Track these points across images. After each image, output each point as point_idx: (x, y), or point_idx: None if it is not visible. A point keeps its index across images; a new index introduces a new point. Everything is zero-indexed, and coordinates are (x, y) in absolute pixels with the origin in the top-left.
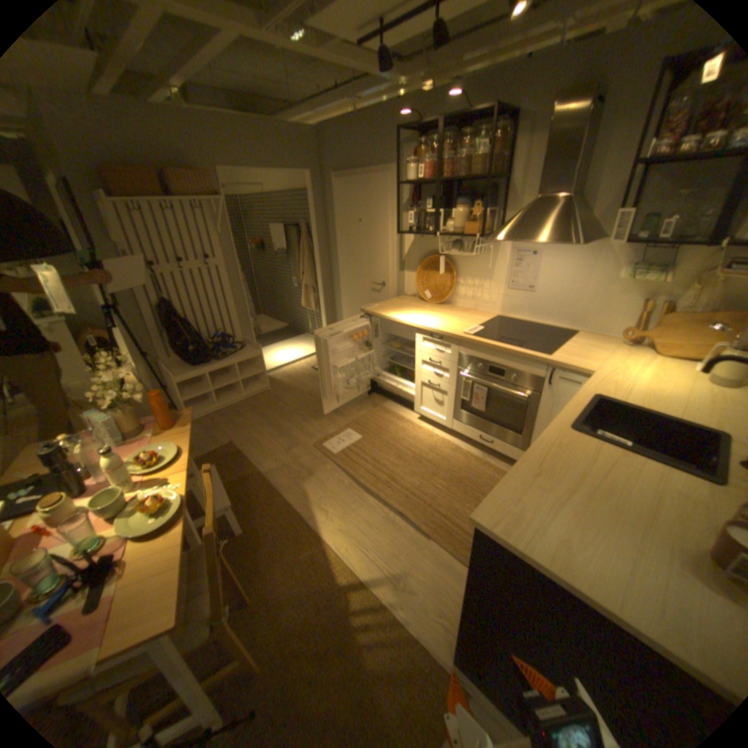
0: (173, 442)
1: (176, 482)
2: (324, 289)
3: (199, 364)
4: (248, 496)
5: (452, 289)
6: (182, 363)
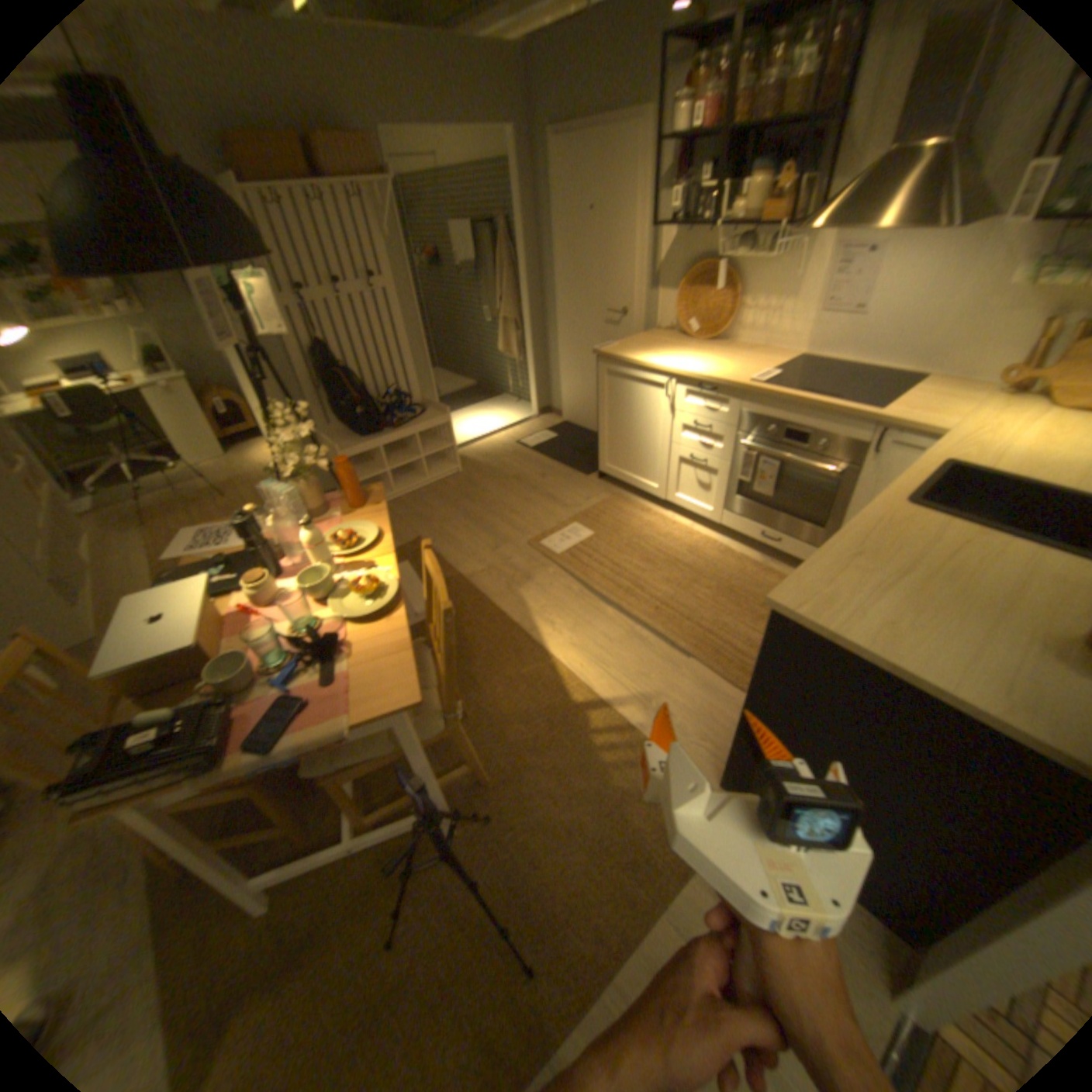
0: (368, 522)
1: (384, 564)
2: (530, 325)
3: (367, 434)
4: None
5: (732, 315)
6: (344, 433)
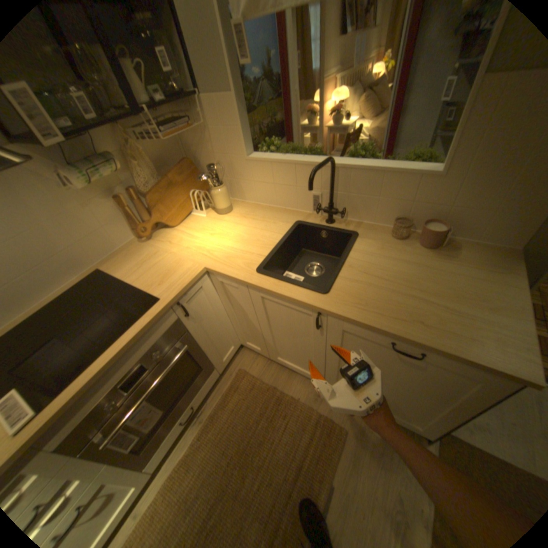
0: None
1: None
2: None
3: None
4: None
5: None
6: None
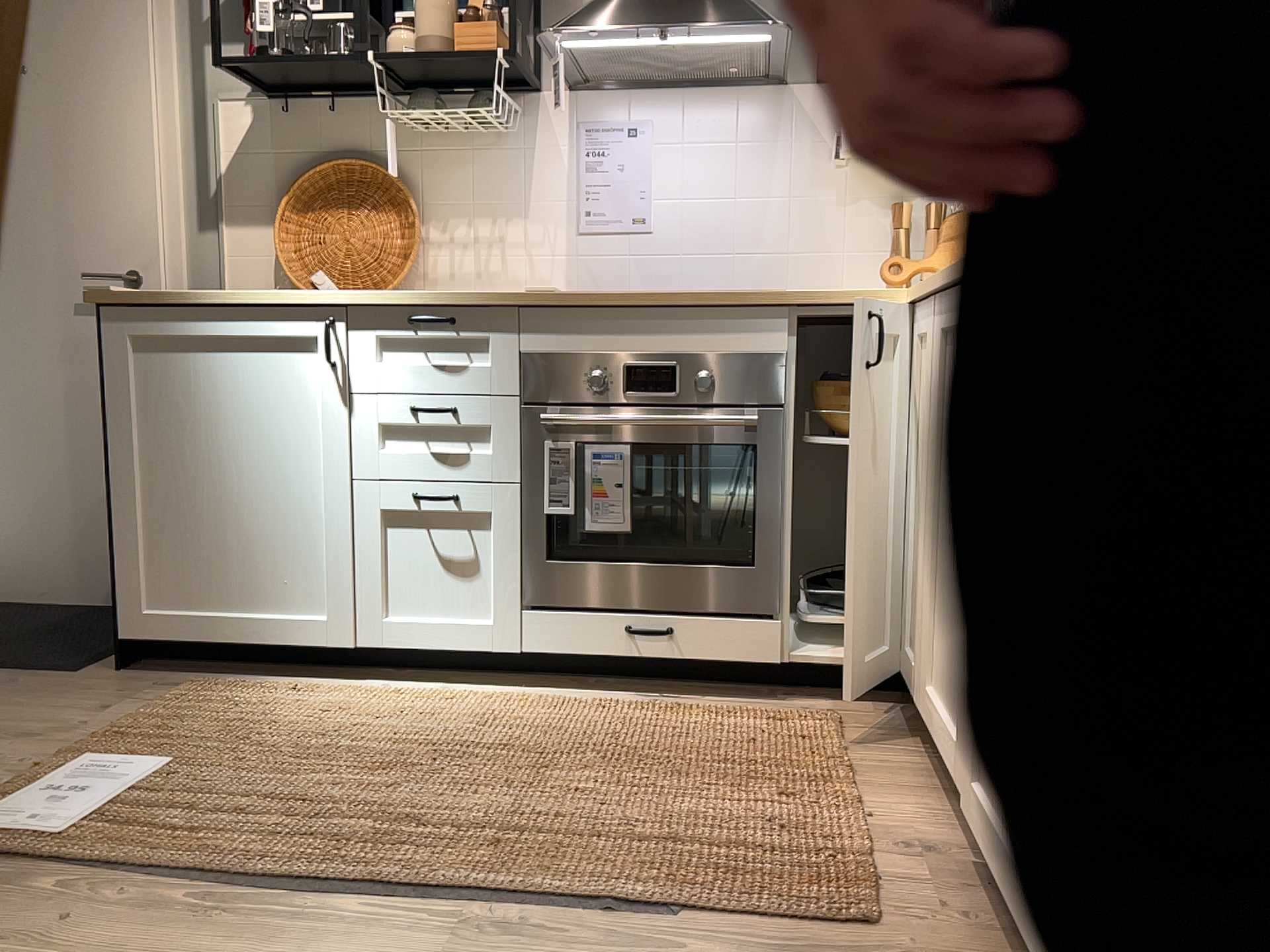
0: None
1: None
2: None
3: None
4: None
5: (412, 251)
6: None
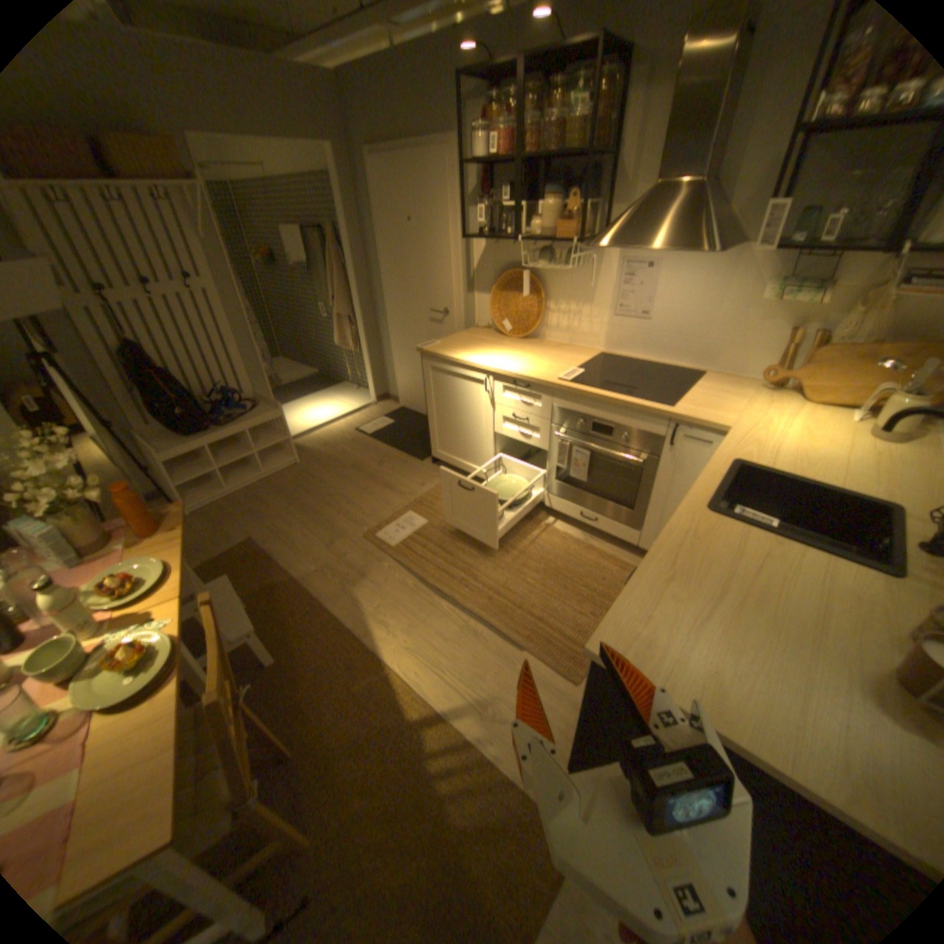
0: (157, 555)
1: (164, 615)
2: (364, 320)
3: (192, 432)
4: (279, 611)
5: (540, 317)
6: (167, 432)
